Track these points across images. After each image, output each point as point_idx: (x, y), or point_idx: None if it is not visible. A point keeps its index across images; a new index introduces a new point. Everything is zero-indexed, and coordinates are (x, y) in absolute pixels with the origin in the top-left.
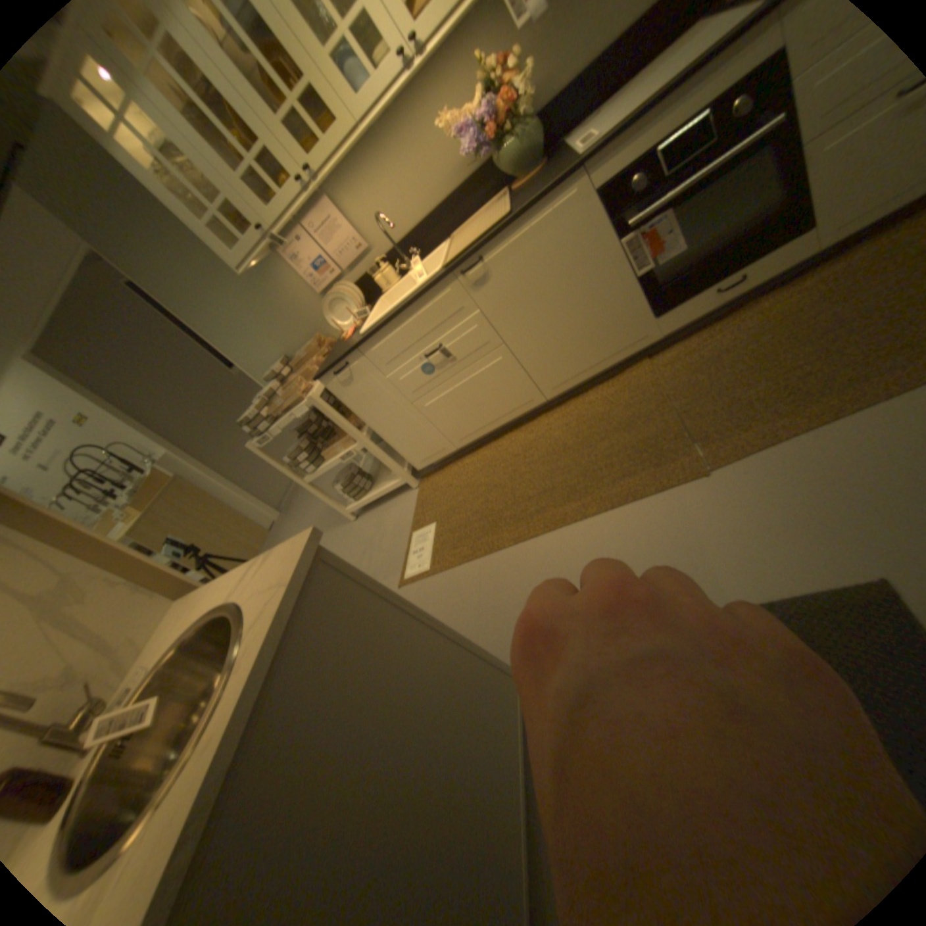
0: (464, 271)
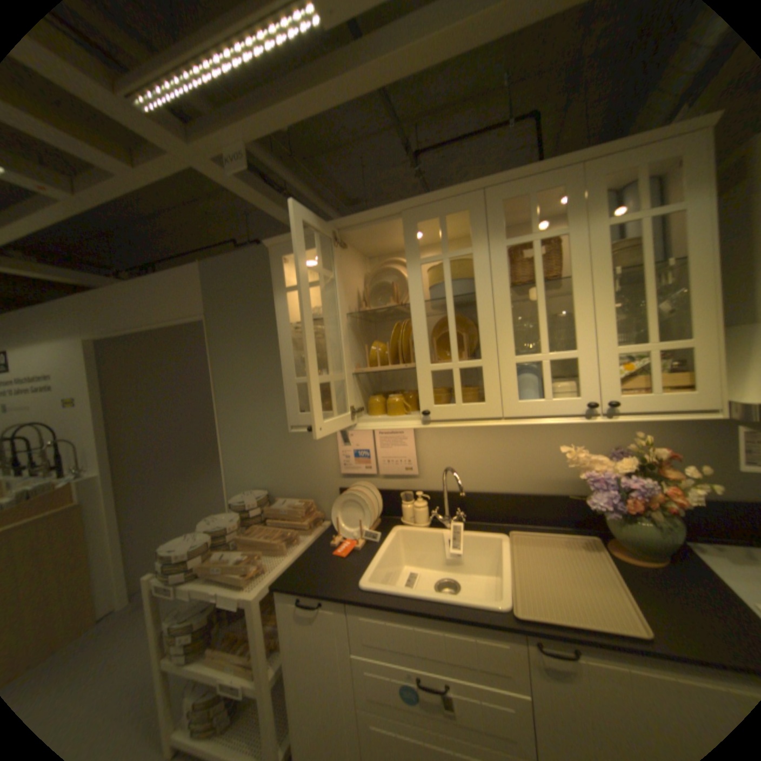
0: (545, 653)
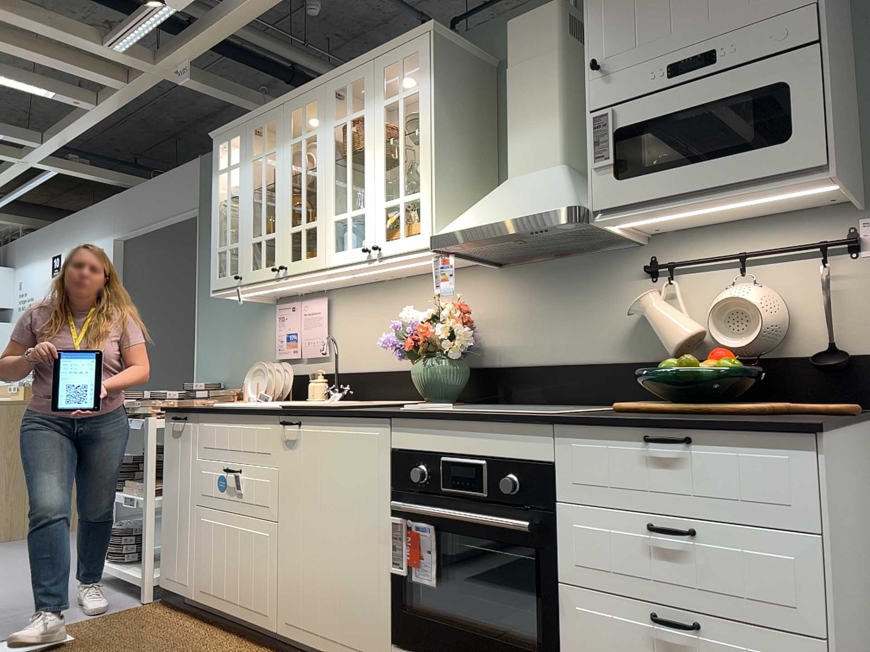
0: (280, 422)
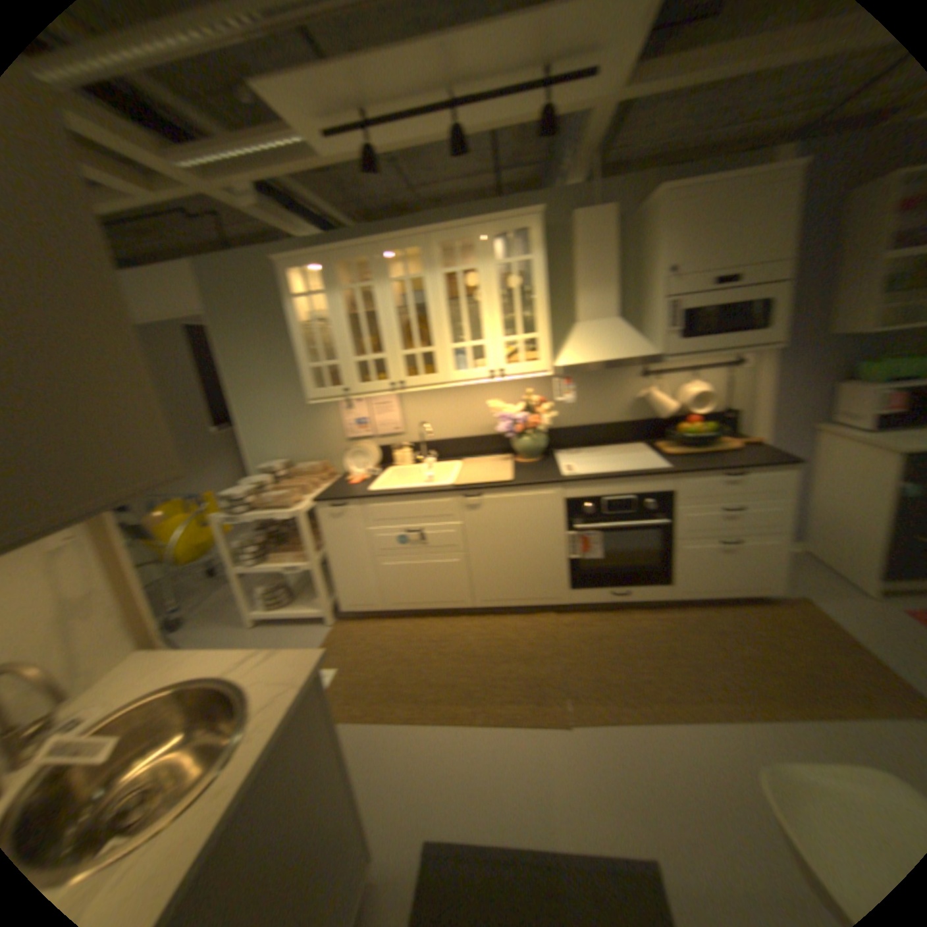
0: (463, 496)
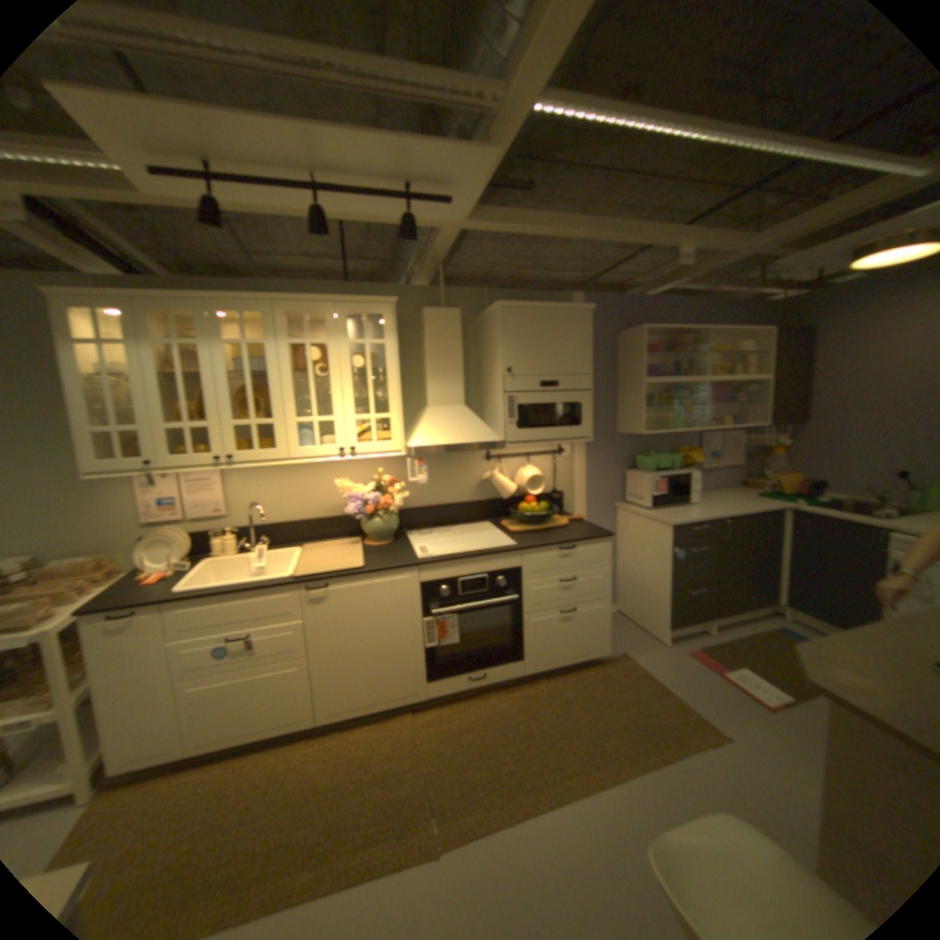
0: (307, 589)
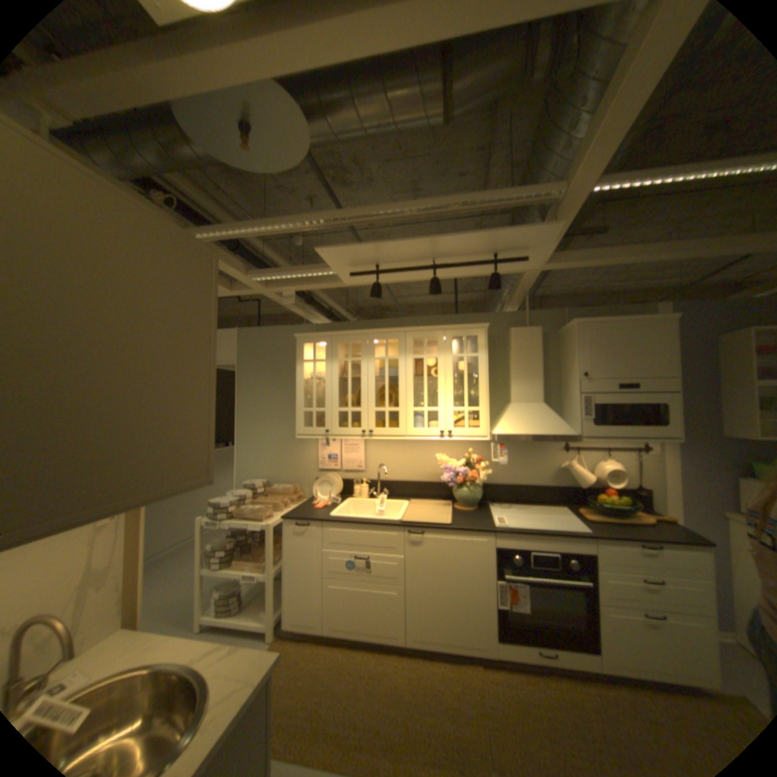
0: (410, 533)
